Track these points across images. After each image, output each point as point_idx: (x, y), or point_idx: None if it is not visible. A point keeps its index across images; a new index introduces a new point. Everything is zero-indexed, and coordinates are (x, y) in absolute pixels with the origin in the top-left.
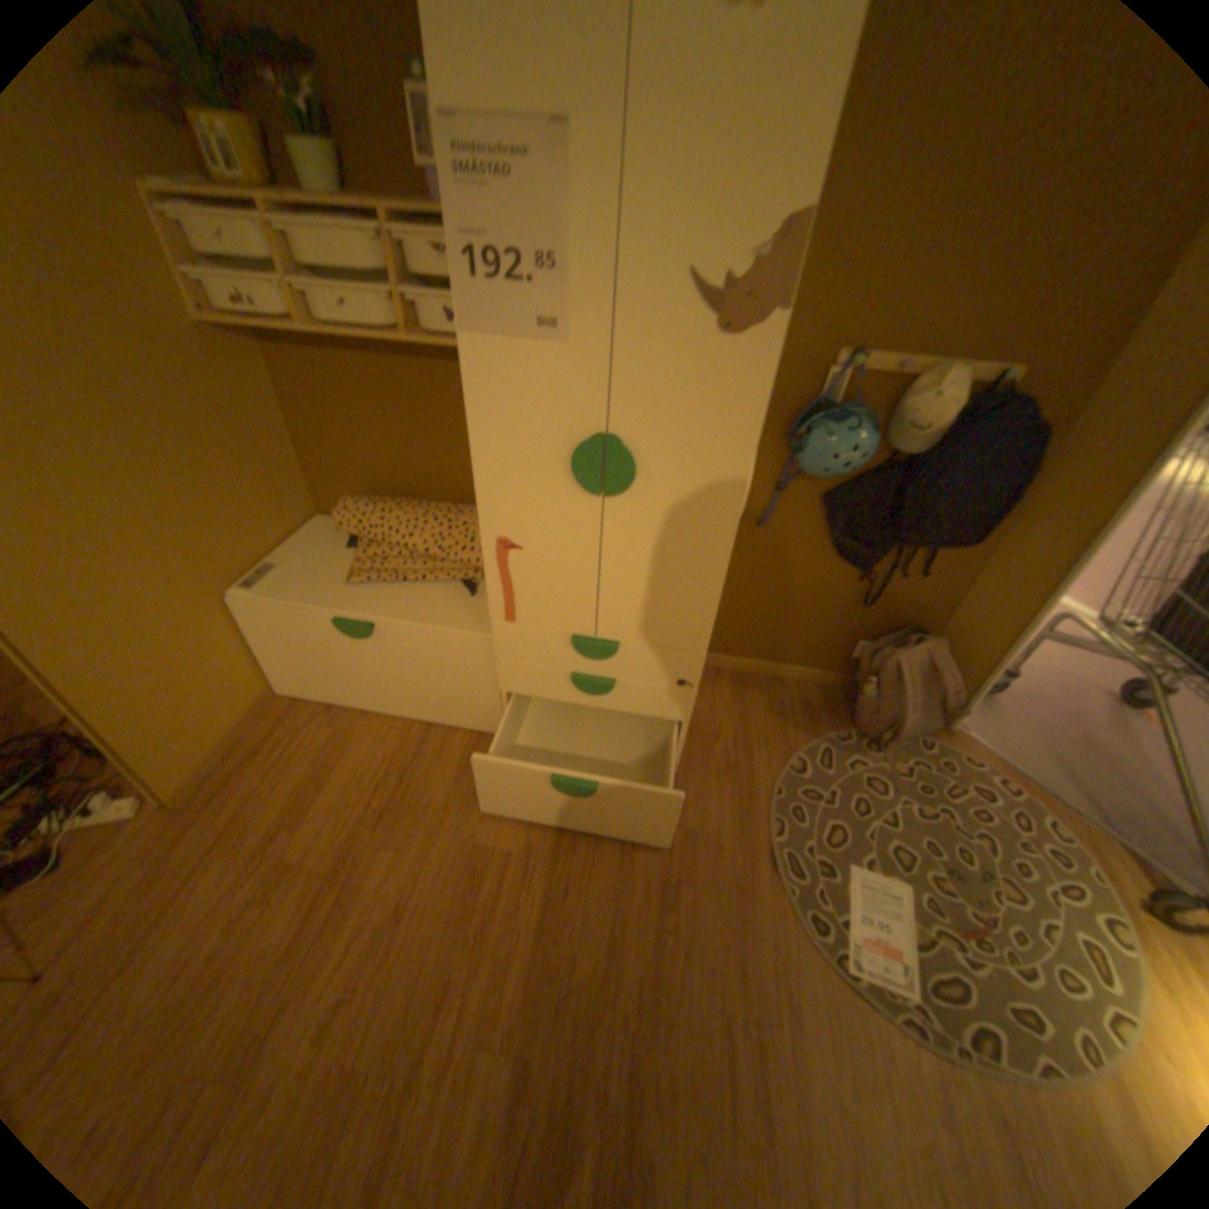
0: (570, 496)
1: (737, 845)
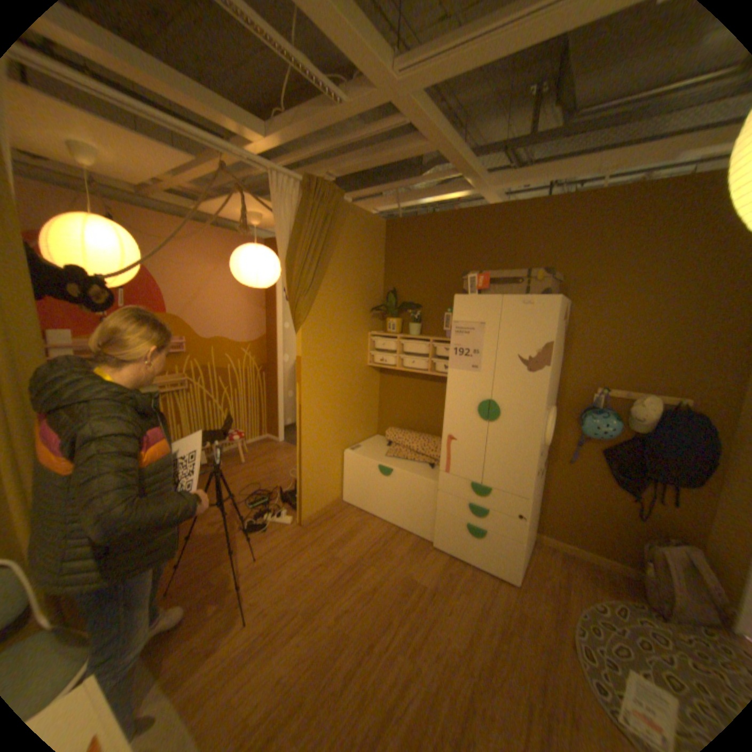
0: (476, 421)
1: (552, 631)
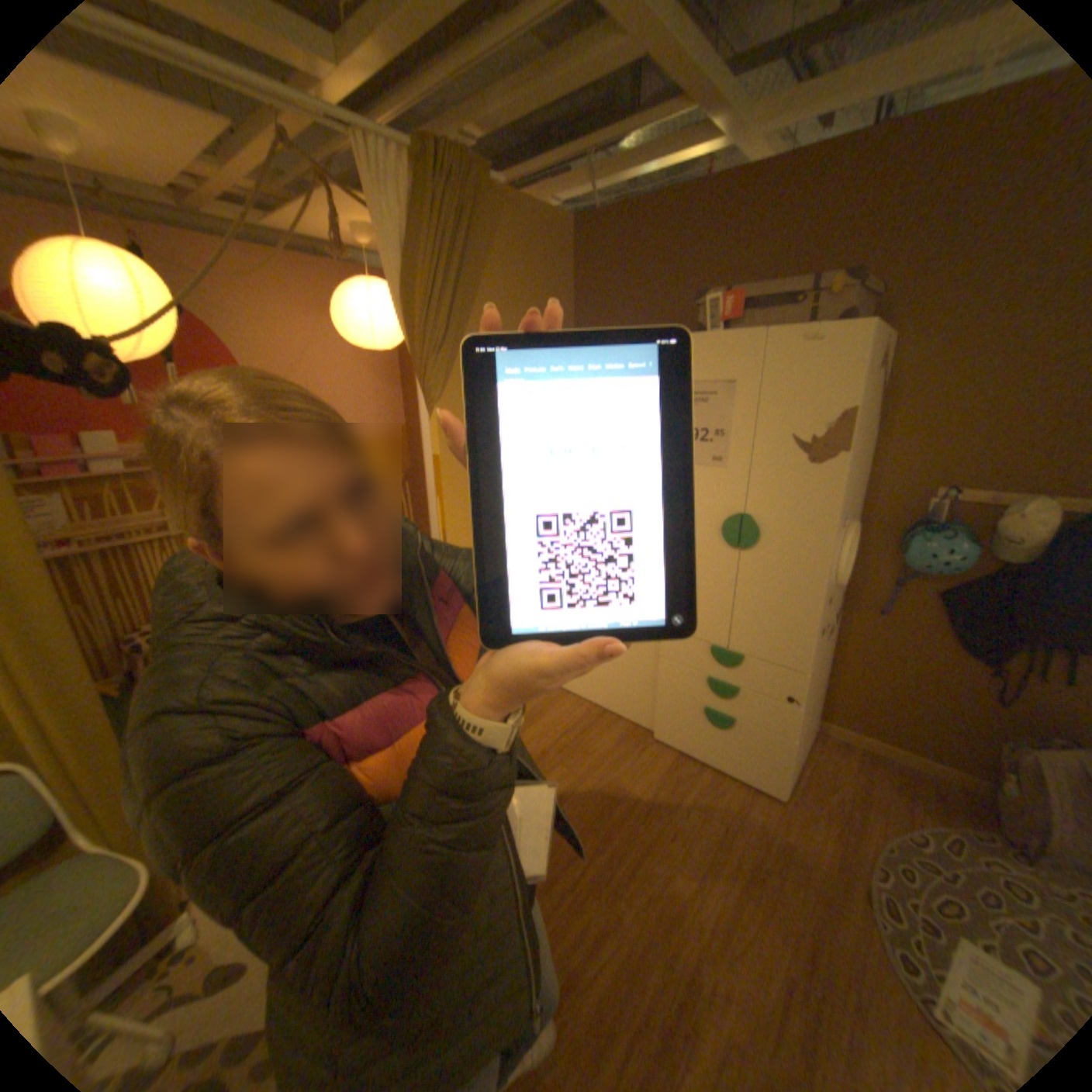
0: (719, 549)
1: (835, 872)
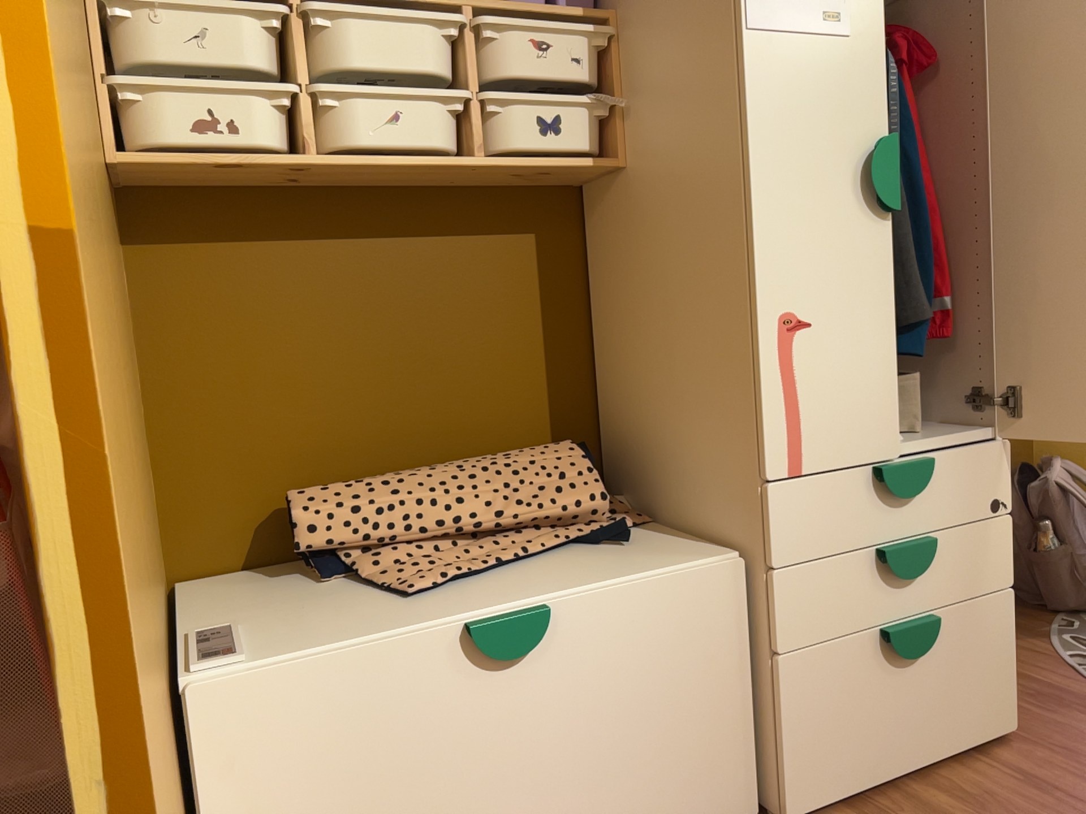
0: (862, 226)
1: None
